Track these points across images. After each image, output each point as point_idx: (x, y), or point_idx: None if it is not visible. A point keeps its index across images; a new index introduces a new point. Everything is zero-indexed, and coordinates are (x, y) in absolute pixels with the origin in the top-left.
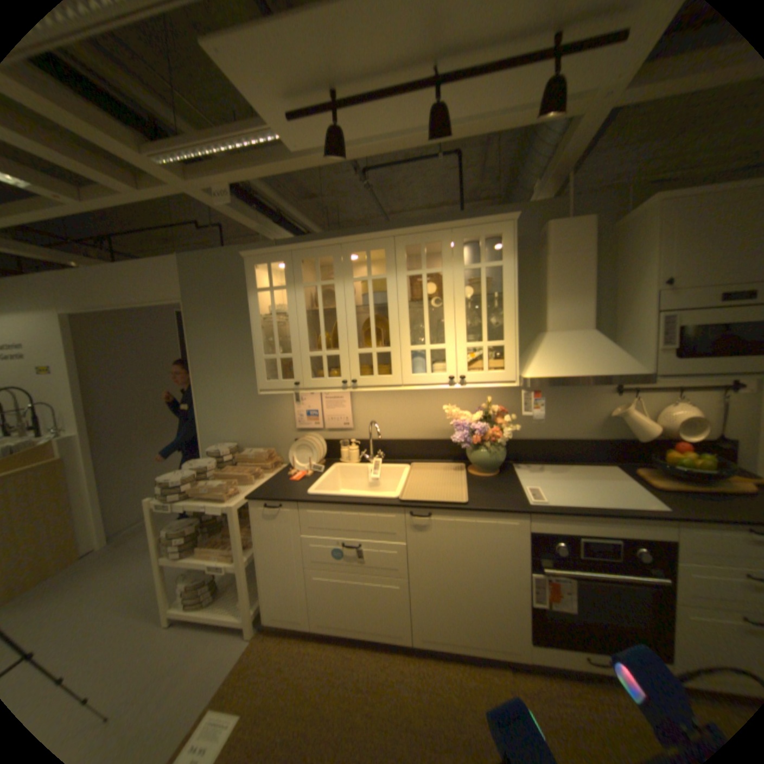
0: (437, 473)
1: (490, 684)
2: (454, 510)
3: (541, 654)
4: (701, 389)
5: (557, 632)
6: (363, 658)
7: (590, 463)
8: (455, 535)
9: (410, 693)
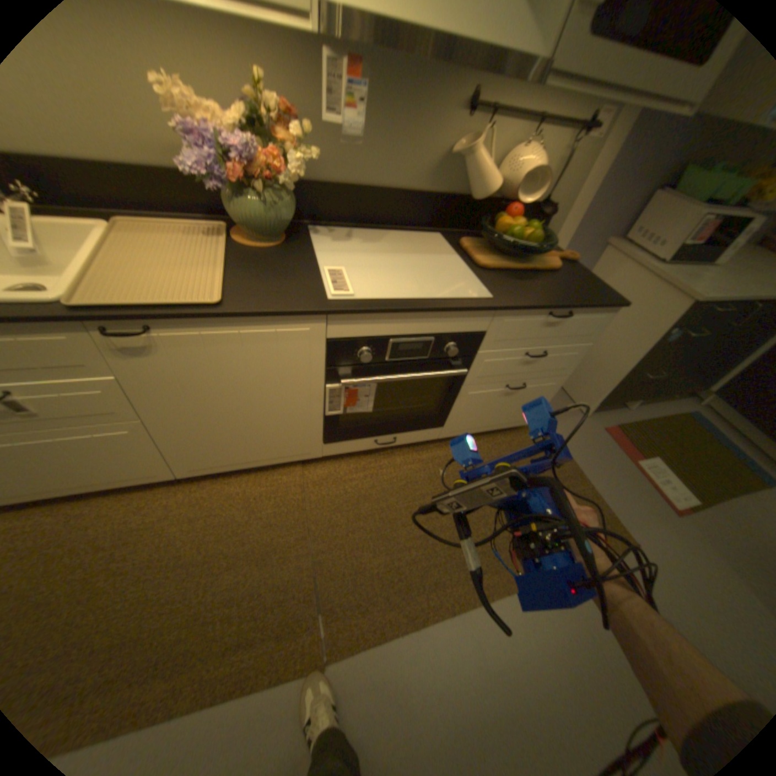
0: (169, 238)
1: (277, 482)
2: (193, 317)
3: (330, 446)
4: (558, 121)
5: (348, 427)
6: (103, 504)
7: (409, 225)
8: (205, 353)
9: (178, 523)
